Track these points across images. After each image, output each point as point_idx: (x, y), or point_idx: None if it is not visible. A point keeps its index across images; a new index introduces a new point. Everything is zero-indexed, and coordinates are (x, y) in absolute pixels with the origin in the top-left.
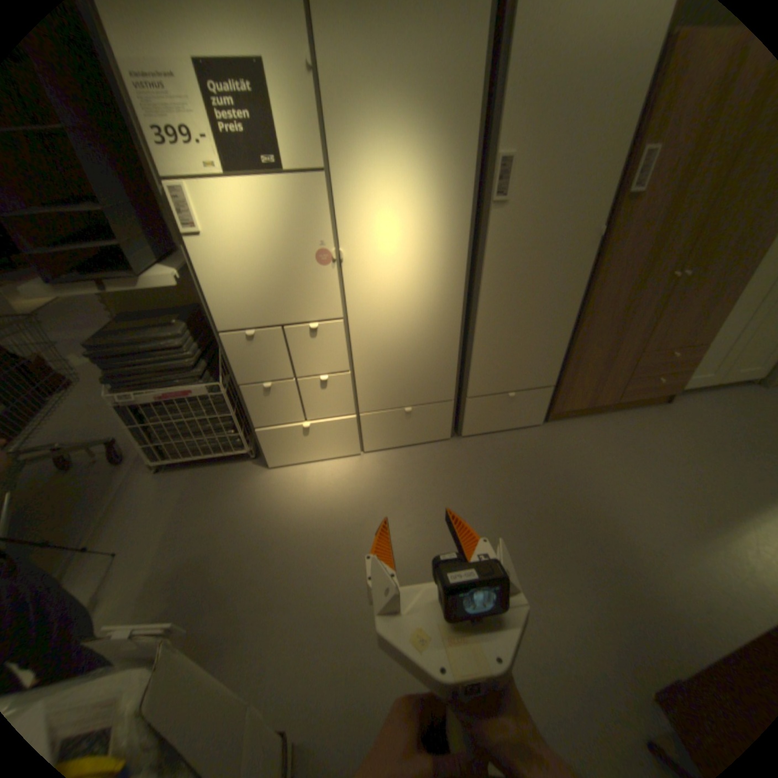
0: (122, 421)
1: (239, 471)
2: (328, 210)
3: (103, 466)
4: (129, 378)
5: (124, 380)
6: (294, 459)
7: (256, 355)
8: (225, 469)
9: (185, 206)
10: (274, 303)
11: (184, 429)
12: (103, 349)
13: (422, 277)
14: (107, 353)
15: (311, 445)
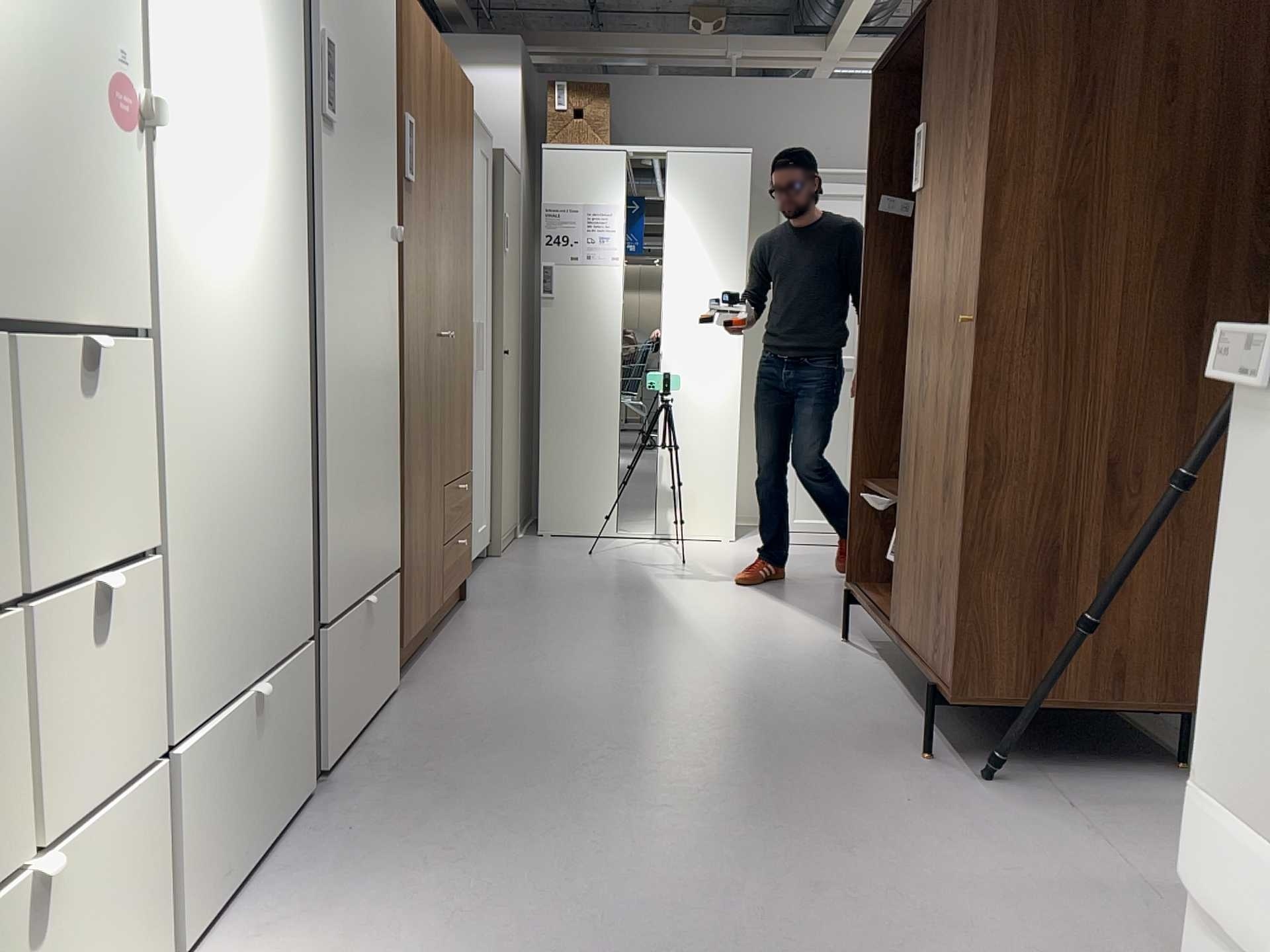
0: None
1: None
2: None
3: None
4: None
5: None
6: None
7: None
8: None
9: None
10: None
11: None
12: None
13: (258, 244)
14: None
15: None
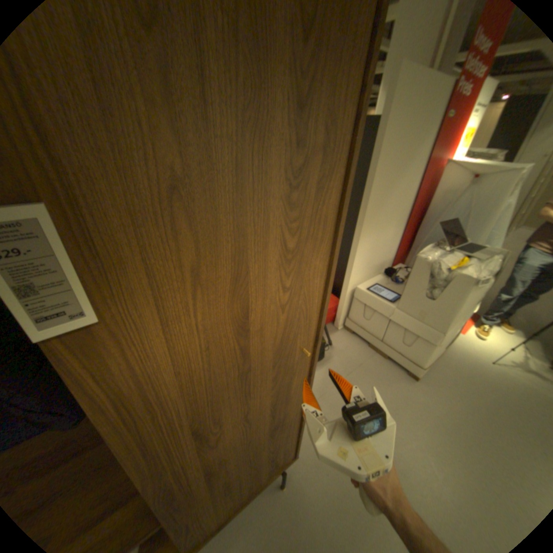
0: None
1: None
2: None
3: None
4: None
5: None
6: None
7: None
8: None
9: None
10: None
11: None
12: None
13: None
14: None
15: None
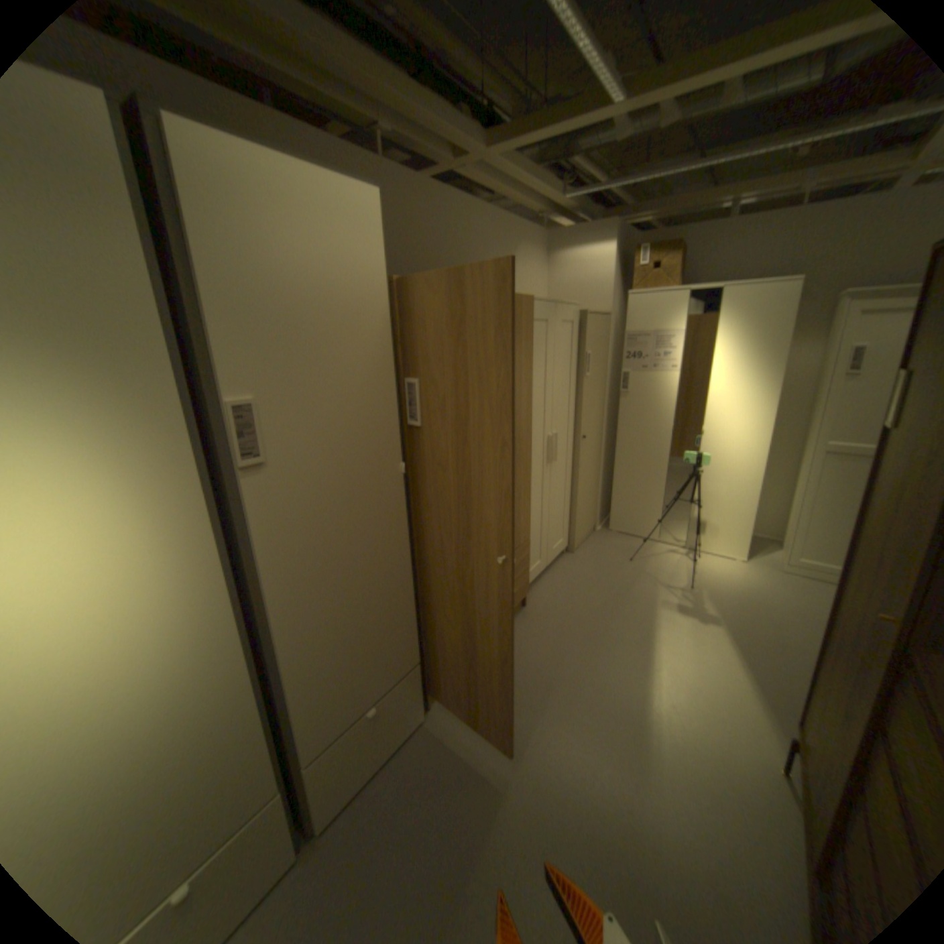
0: None
1: None
2: None
3: None
4: None
5: None
6: None
7: None
8: None
9: None
10: None
11: None
12: None
13: (126, 629)
14: None
15: None
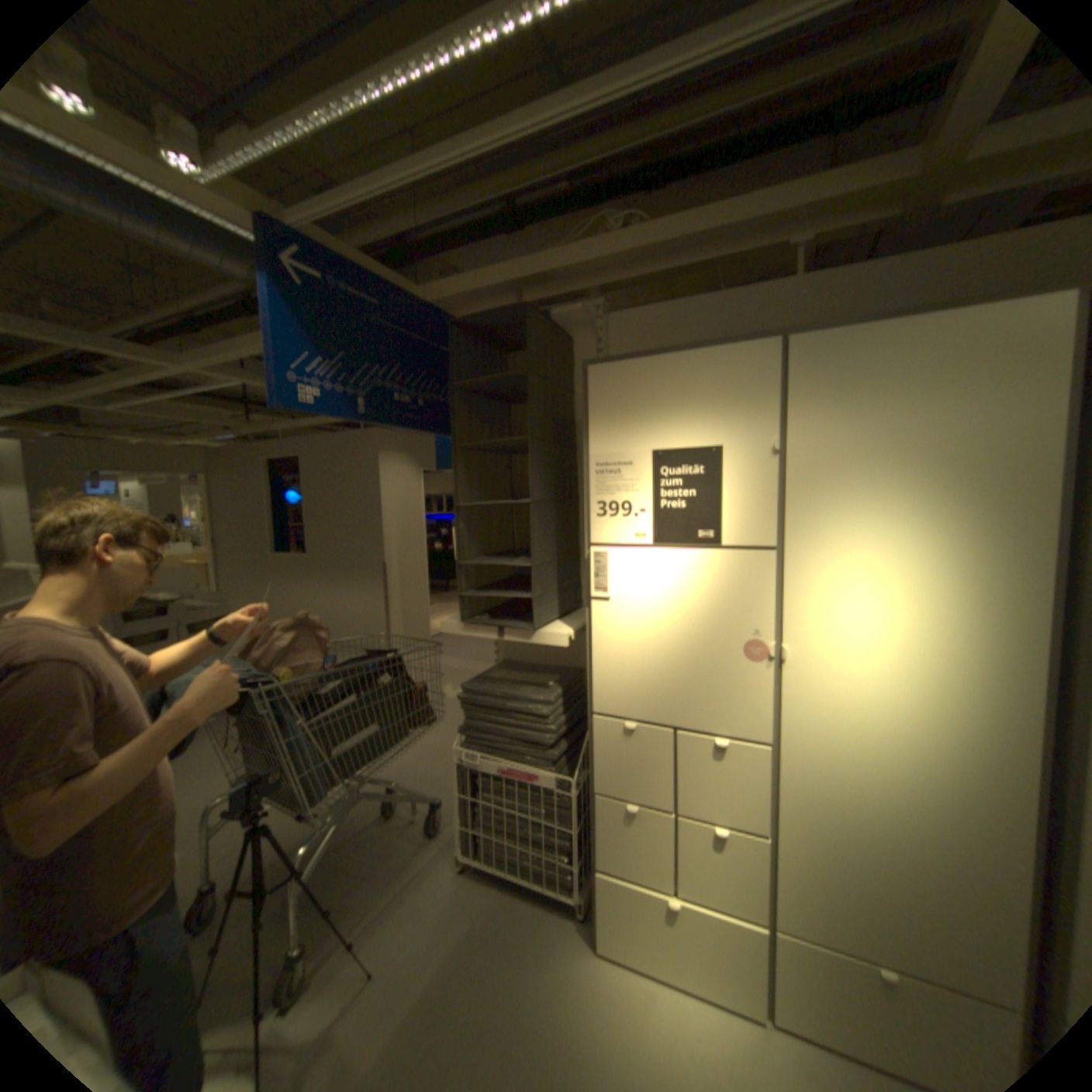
0: (457, 785)
1: (553, 934)
2: (774, 594)
3: (416, 833)
4: (484, 736)
5: (478, 737)
6: (640, 962)
7: (630, 758)
8: (537, 917)
9: (603, 571)
10: (672, 694)
11: (512, 827)
12: (476, 696)
13: (935, 716)
14: (477, 702)
15: (674, 949)
